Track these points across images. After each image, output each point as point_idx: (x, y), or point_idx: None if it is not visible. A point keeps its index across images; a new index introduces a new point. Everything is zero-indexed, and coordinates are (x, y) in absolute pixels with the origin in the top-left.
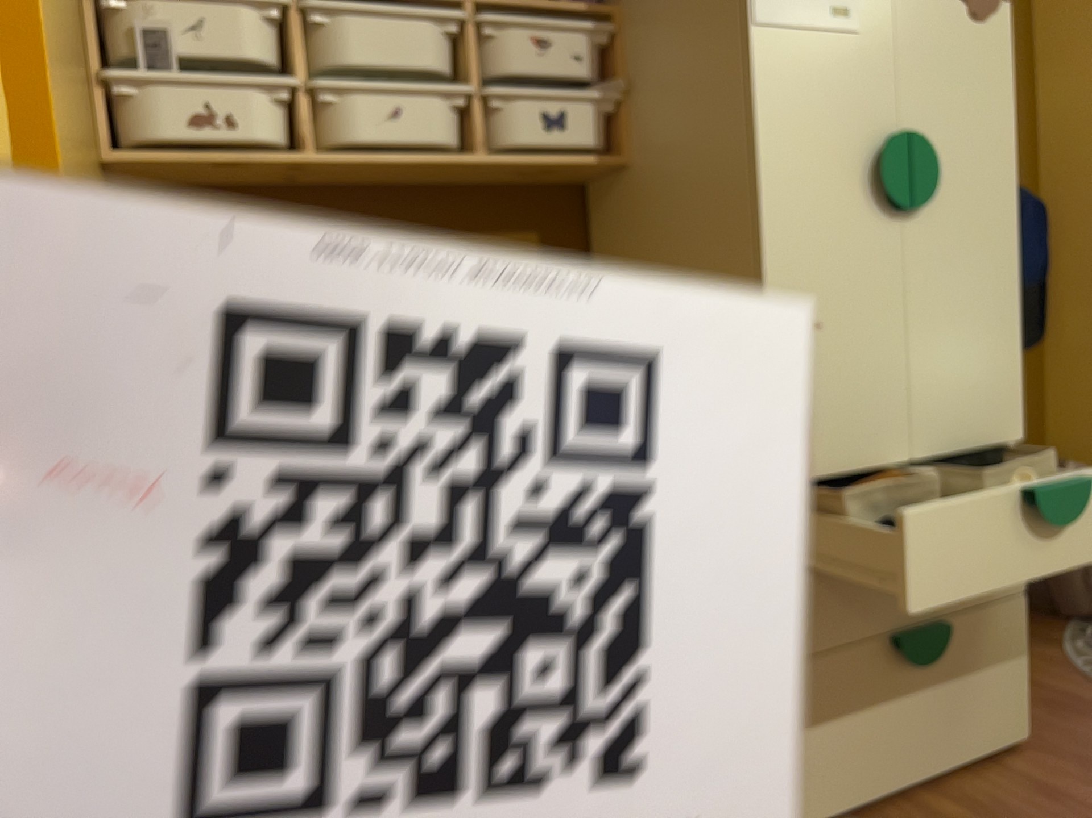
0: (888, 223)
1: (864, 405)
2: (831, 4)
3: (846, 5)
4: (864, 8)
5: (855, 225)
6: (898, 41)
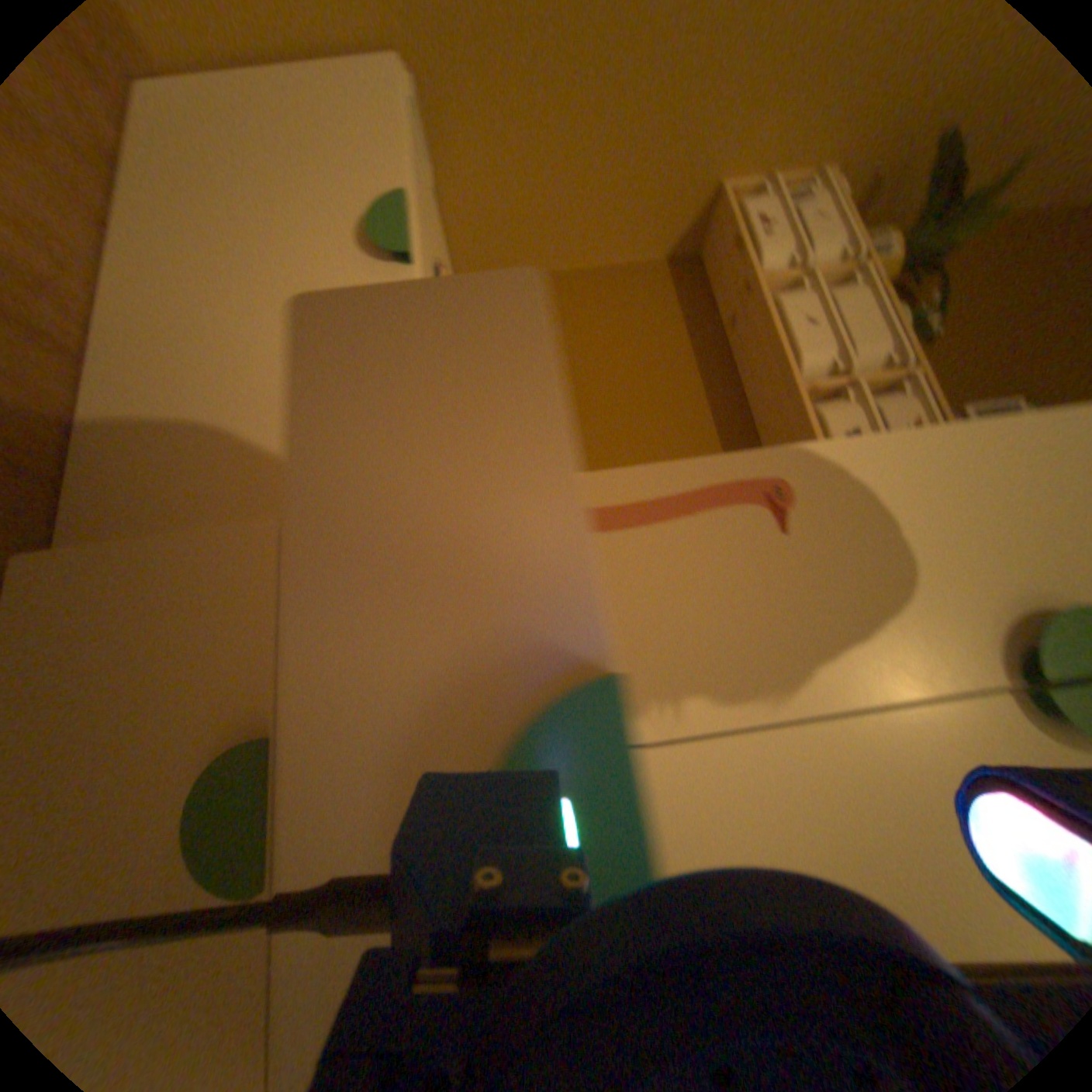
0: (982, 654)
1: (677, 629)
2: None
3: None
4: None
5: (951, 586)
6: None
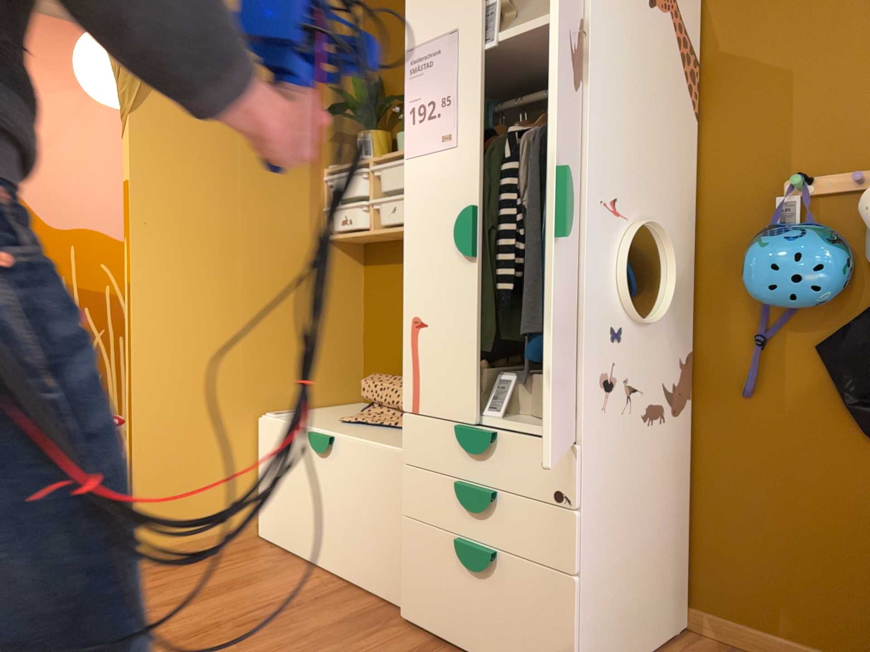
0: (467, 264)
1: (446, 378)
2: (440, 136)
3: (448, 134)
4: (459, 131)
5: (447, 266)
6: (479, 146)
